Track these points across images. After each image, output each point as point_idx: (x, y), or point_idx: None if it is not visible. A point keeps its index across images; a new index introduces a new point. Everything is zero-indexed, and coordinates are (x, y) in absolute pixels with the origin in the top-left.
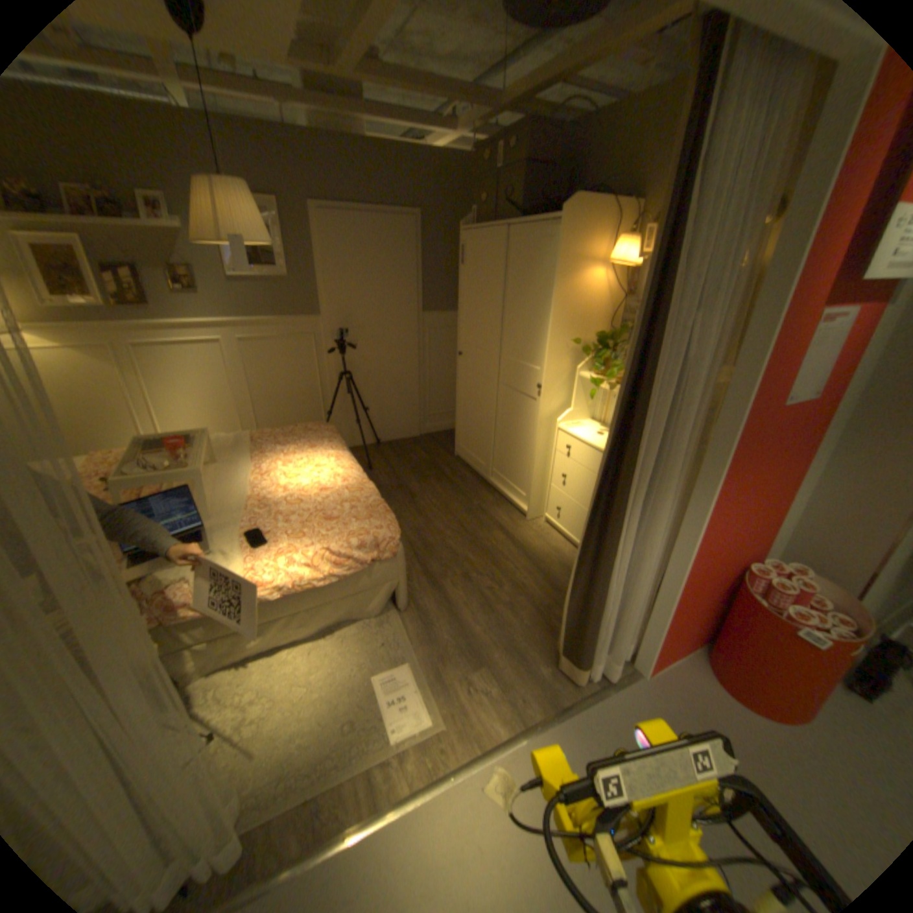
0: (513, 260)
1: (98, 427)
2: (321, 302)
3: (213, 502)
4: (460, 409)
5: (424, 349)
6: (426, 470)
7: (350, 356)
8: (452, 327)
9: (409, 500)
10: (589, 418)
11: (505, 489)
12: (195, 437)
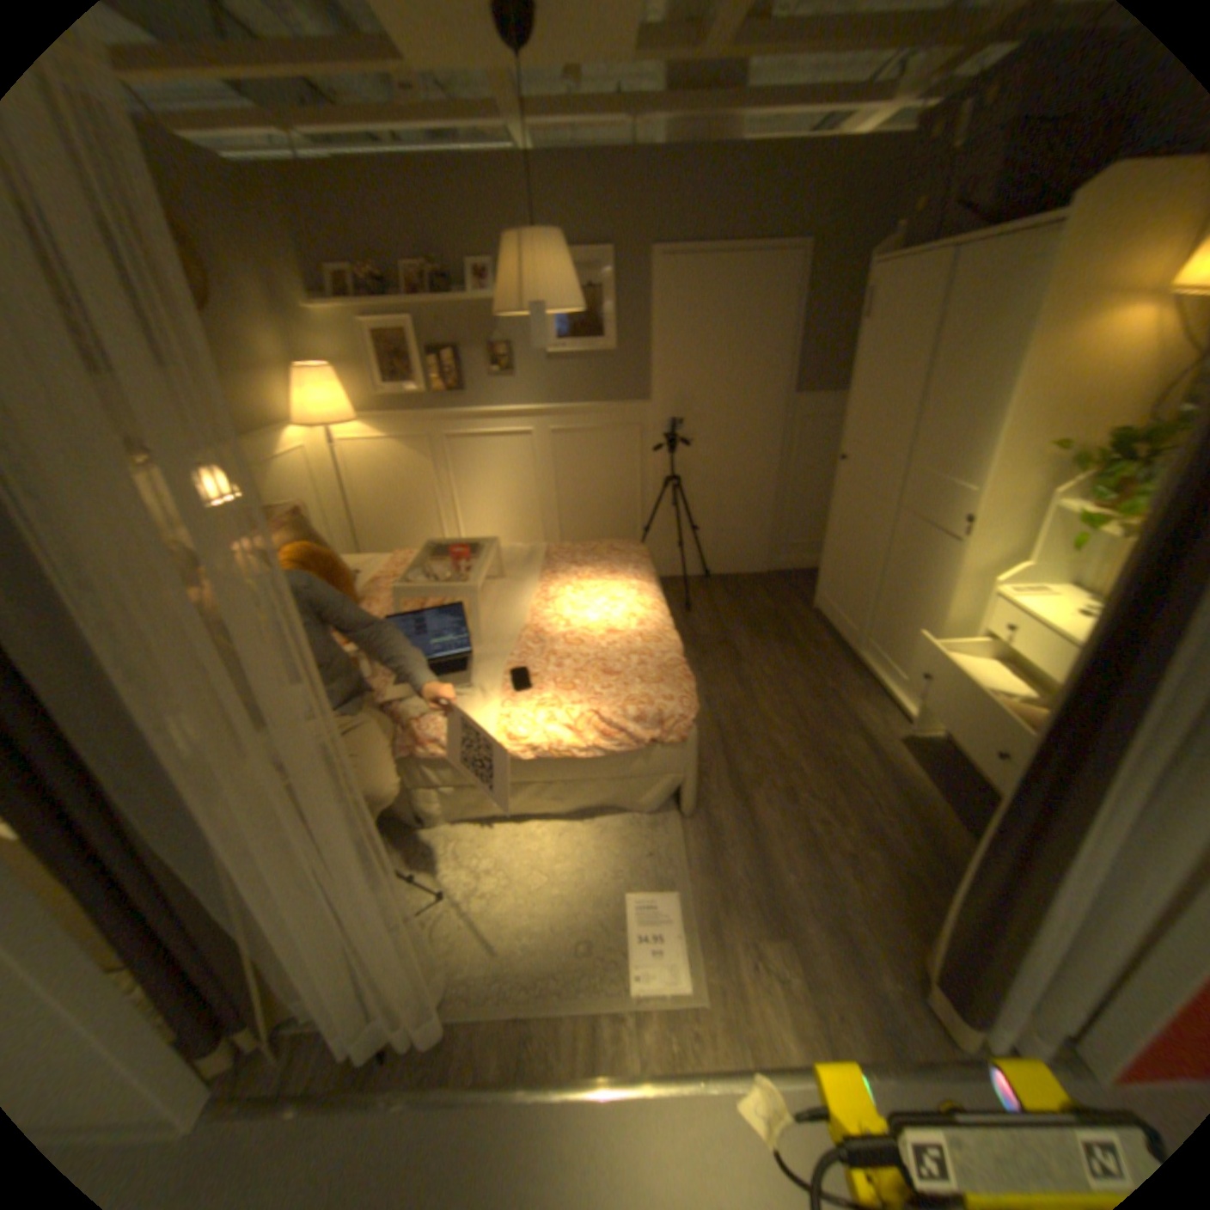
0: (958, 304)
1: (411, 524)
2: (654, 383)
3: (490, 626)
4: (832, 541)
5: (792, 448)
6: (766, 624)
7: (684, 455)
8: (842, 415)
9: (731, 662)
10: (1070, 583)
11: (885, 673)
12: (485, 547)
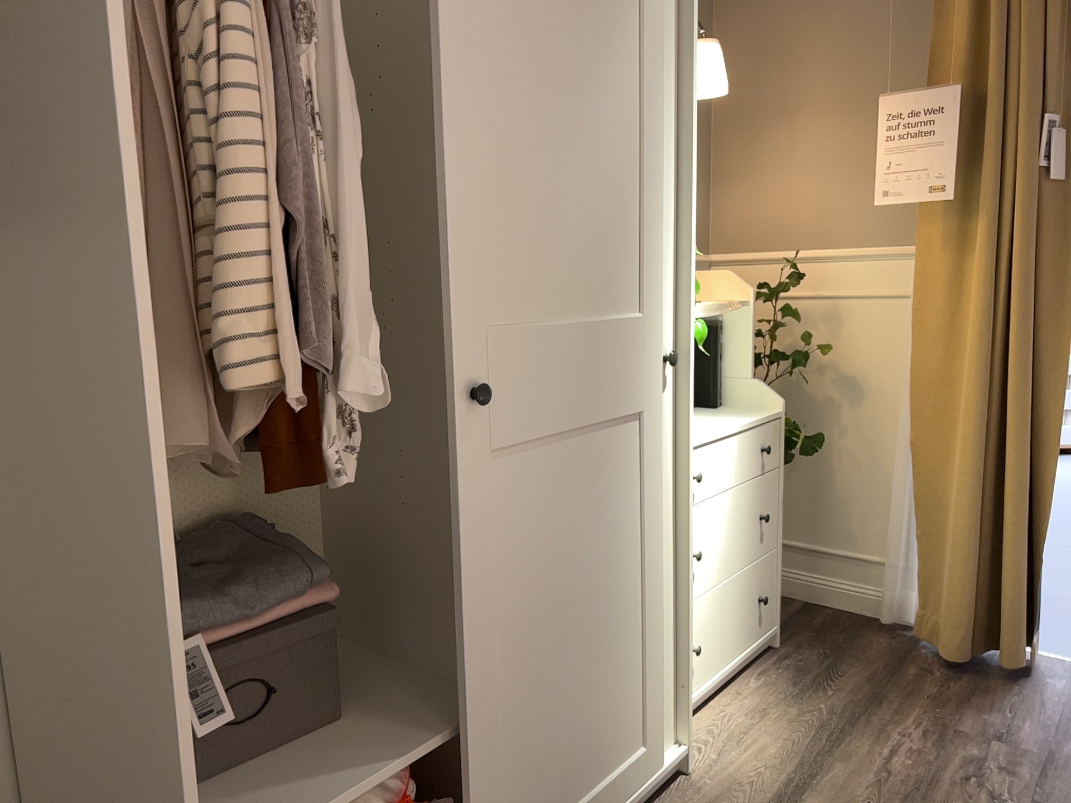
0: None
1: None
2: None
3: None
4: None
5: None
6: None
7: None
8: None
9: None
10: None
11: None
12: None
